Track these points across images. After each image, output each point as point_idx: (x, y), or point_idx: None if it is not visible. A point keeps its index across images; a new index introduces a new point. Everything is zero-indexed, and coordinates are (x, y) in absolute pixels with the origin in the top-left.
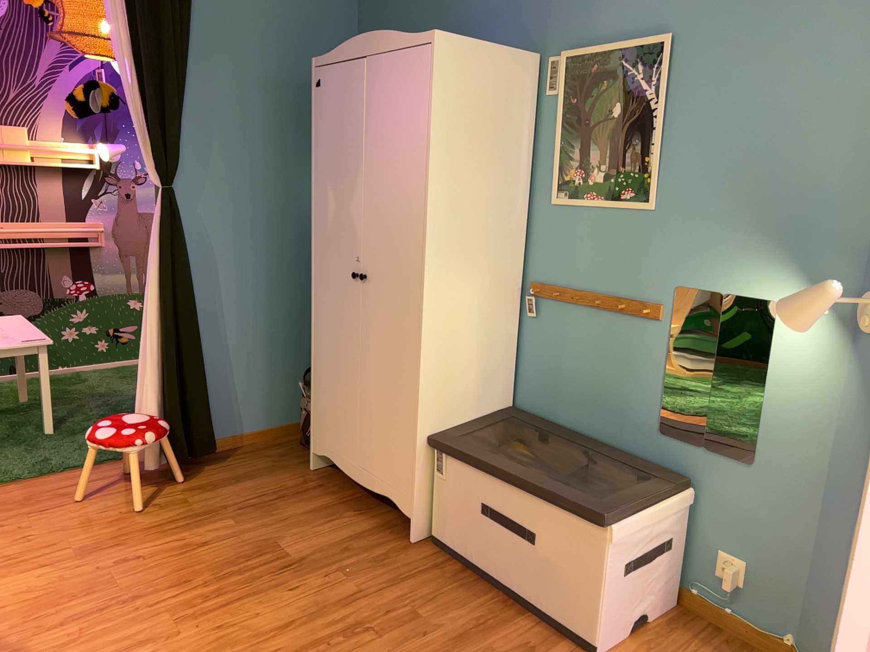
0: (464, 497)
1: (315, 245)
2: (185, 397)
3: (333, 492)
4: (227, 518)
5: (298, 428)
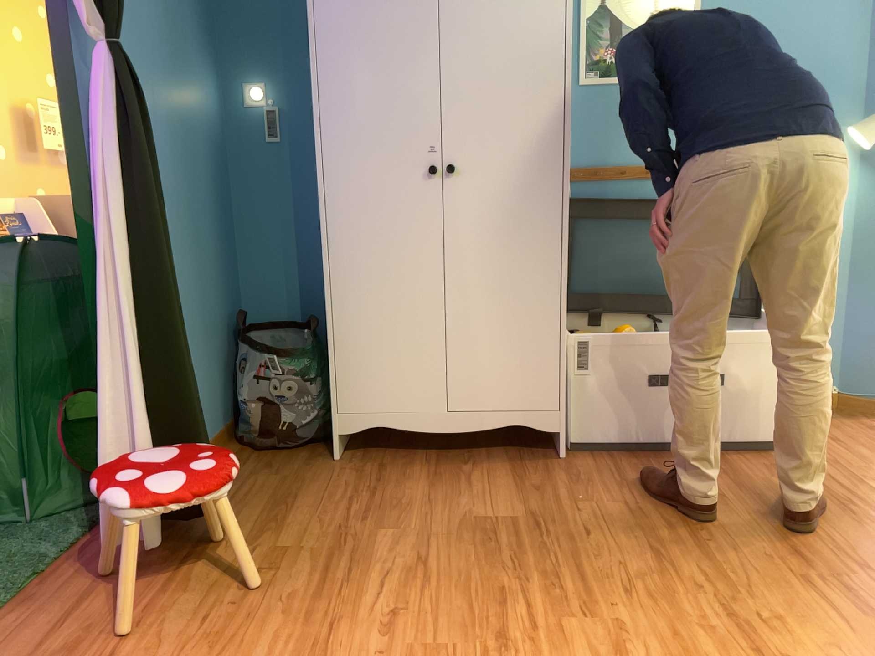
0: (623, 379)
1: (327, 145)
2: (185, 404)
3: (406, 463)
4: (370, 531)
5: (226, 436)
